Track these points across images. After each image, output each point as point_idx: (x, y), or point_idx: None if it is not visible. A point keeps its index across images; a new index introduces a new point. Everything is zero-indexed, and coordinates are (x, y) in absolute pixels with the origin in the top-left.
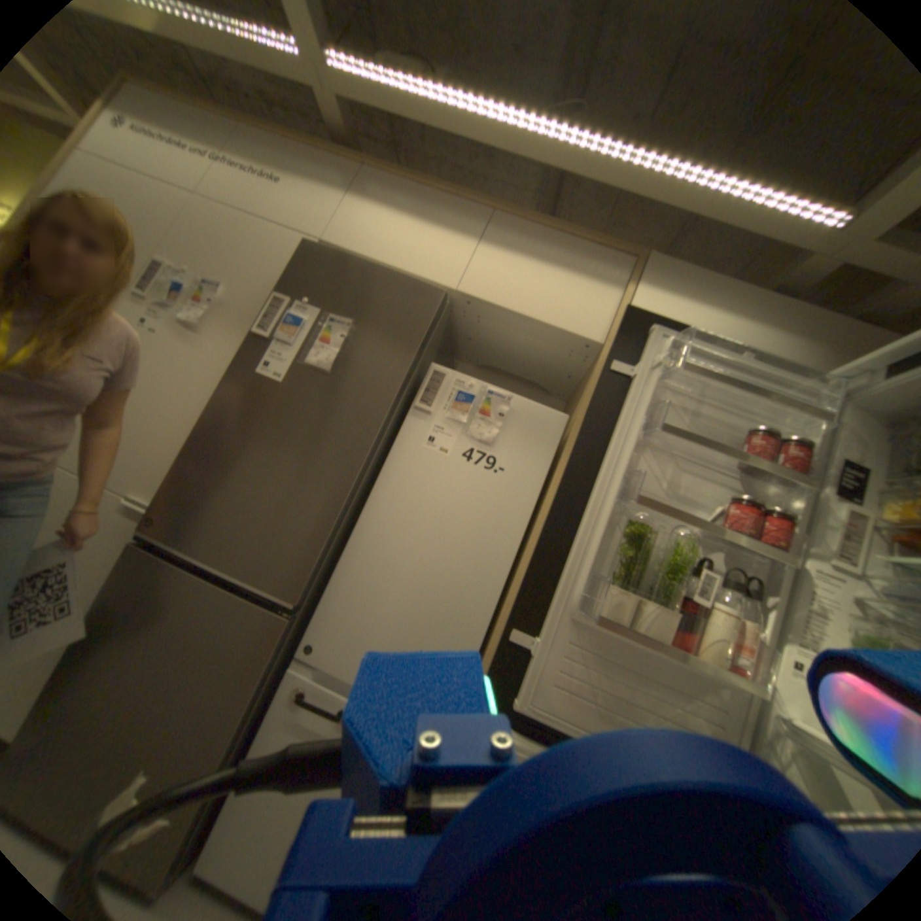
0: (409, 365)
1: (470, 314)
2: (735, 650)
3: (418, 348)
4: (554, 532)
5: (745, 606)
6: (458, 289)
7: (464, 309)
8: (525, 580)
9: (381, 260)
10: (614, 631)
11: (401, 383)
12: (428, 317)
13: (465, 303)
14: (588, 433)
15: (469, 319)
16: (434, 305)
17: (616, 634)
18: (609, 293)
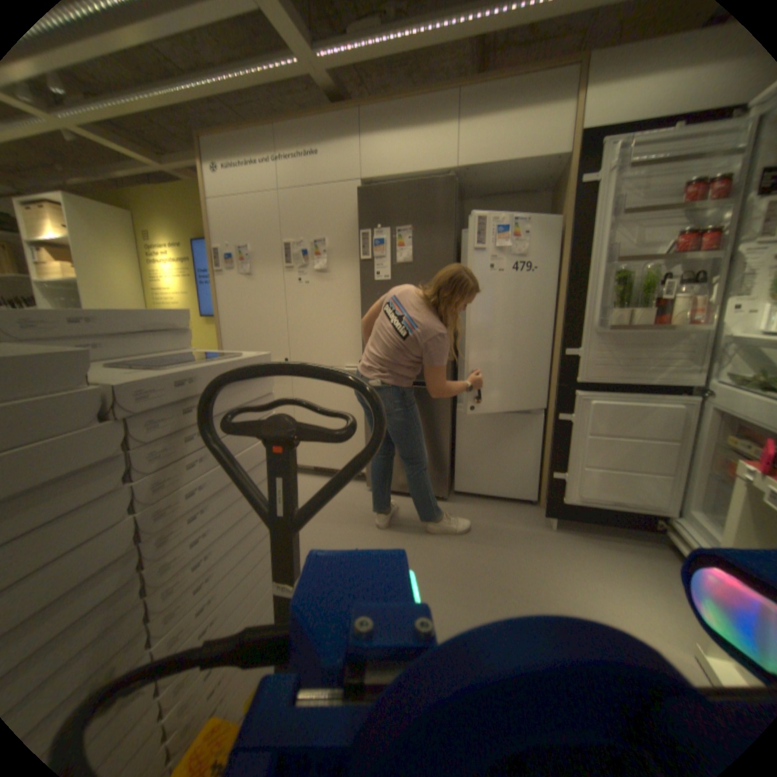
0: (452, 234)
1: (469, 173)
2: (691, 313)
3: (453, 221)
4: (573, 293)
5: (698, 288)
6: (458, 163)
7: (465, 172)
8: (564, 324)
9: (402, 170)
10: (620, 329)
11: (452, 247)
12: (451, 197)
13: (465, 169)
14: (578, 224)
15: (468, 176)
16: (451, 188)
17: (622, 330)
18: (565, 107)
